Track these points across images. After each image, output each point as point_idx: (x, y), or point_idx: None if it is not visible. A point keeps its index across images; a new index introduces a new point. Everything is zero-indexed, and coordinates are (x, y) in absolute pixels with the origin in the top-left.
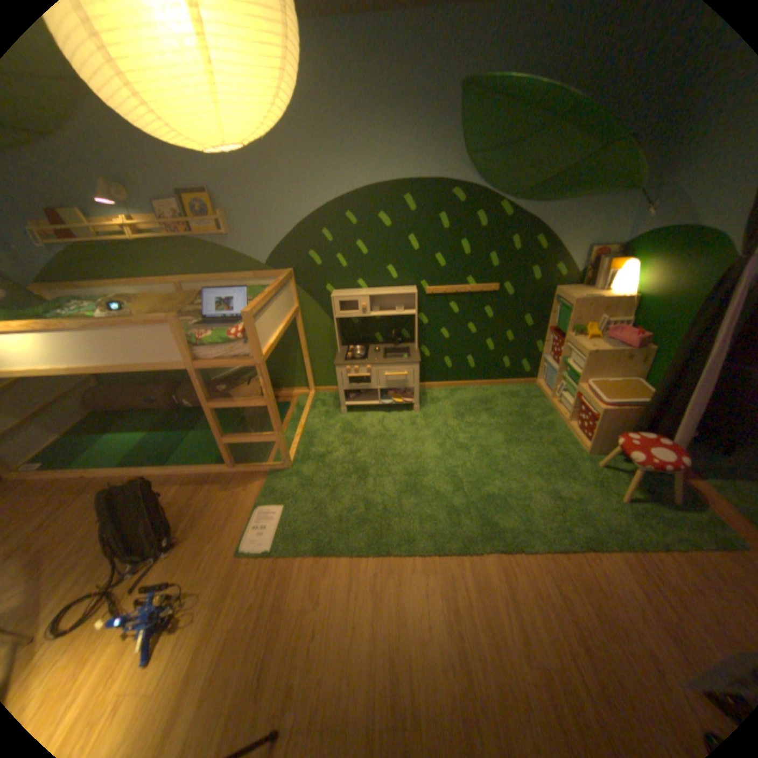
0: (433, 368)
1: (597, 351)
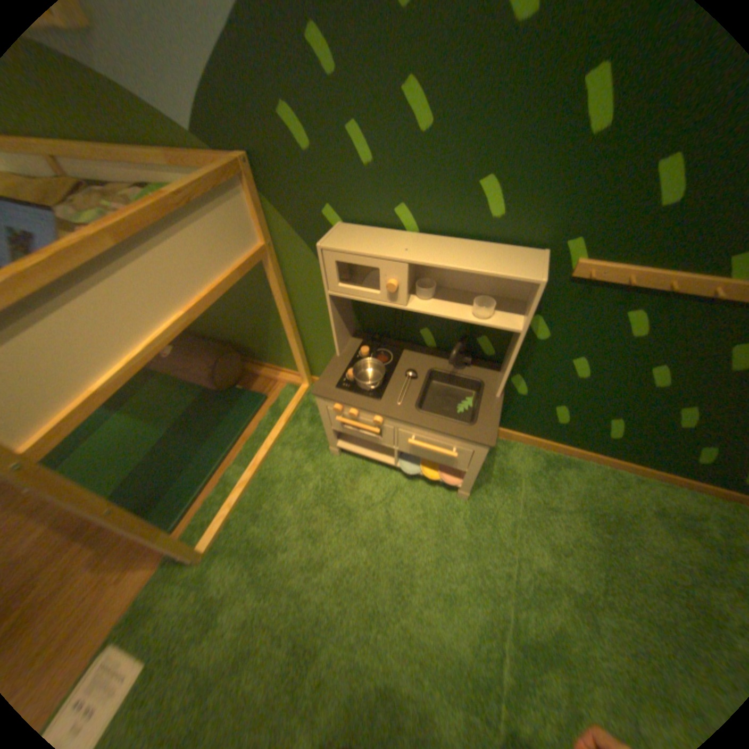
0: (528, 415)
1: None
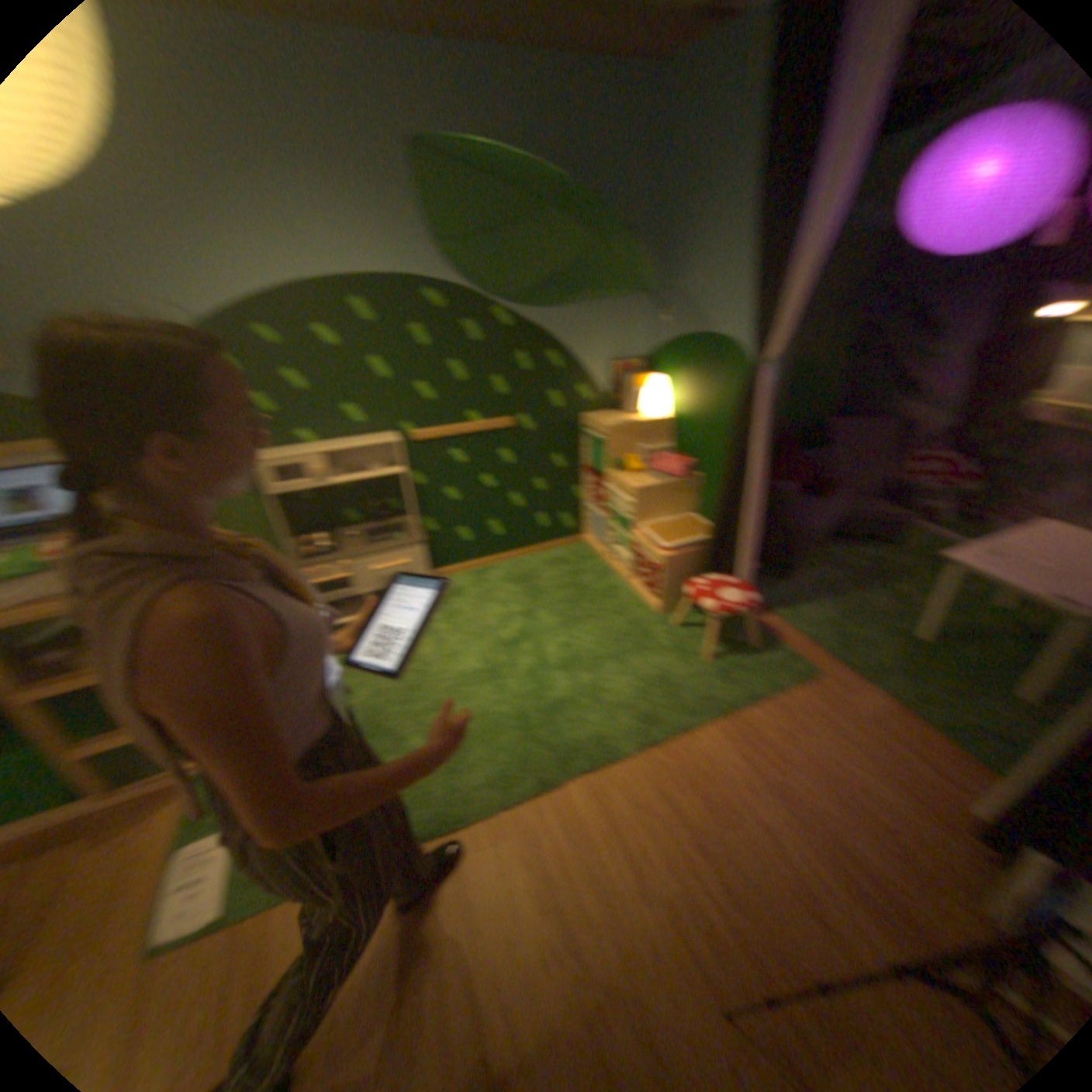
0: (450, 547)
1: (645, 489)
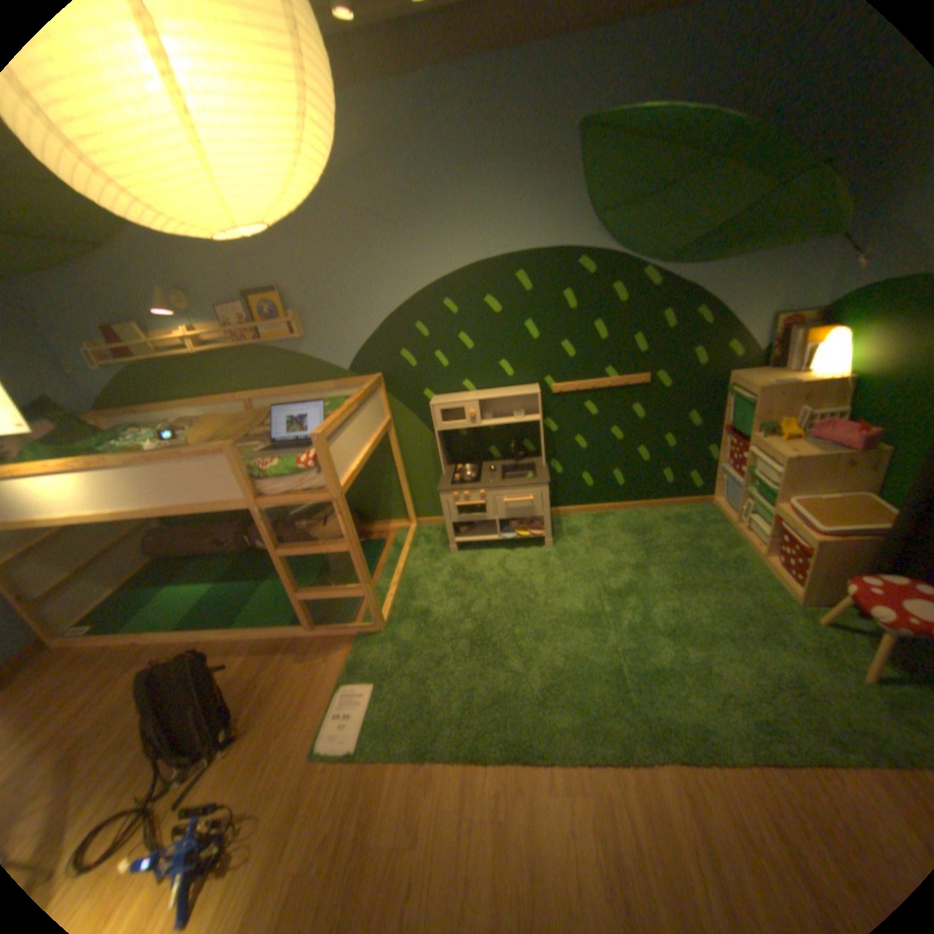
0: (568, 488)
1: (800, 457)
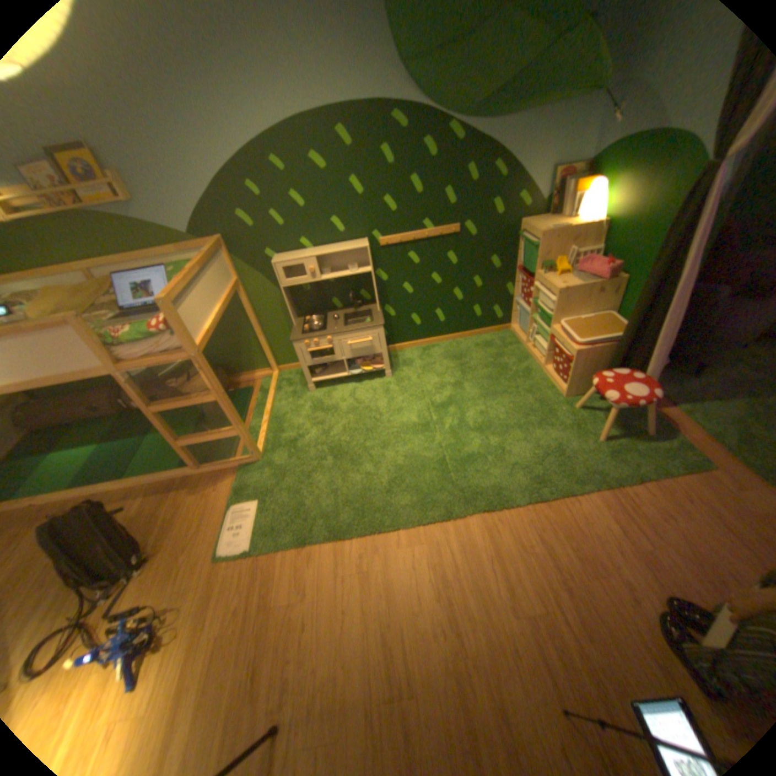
0: (401, 328)
1: (567, 288)
